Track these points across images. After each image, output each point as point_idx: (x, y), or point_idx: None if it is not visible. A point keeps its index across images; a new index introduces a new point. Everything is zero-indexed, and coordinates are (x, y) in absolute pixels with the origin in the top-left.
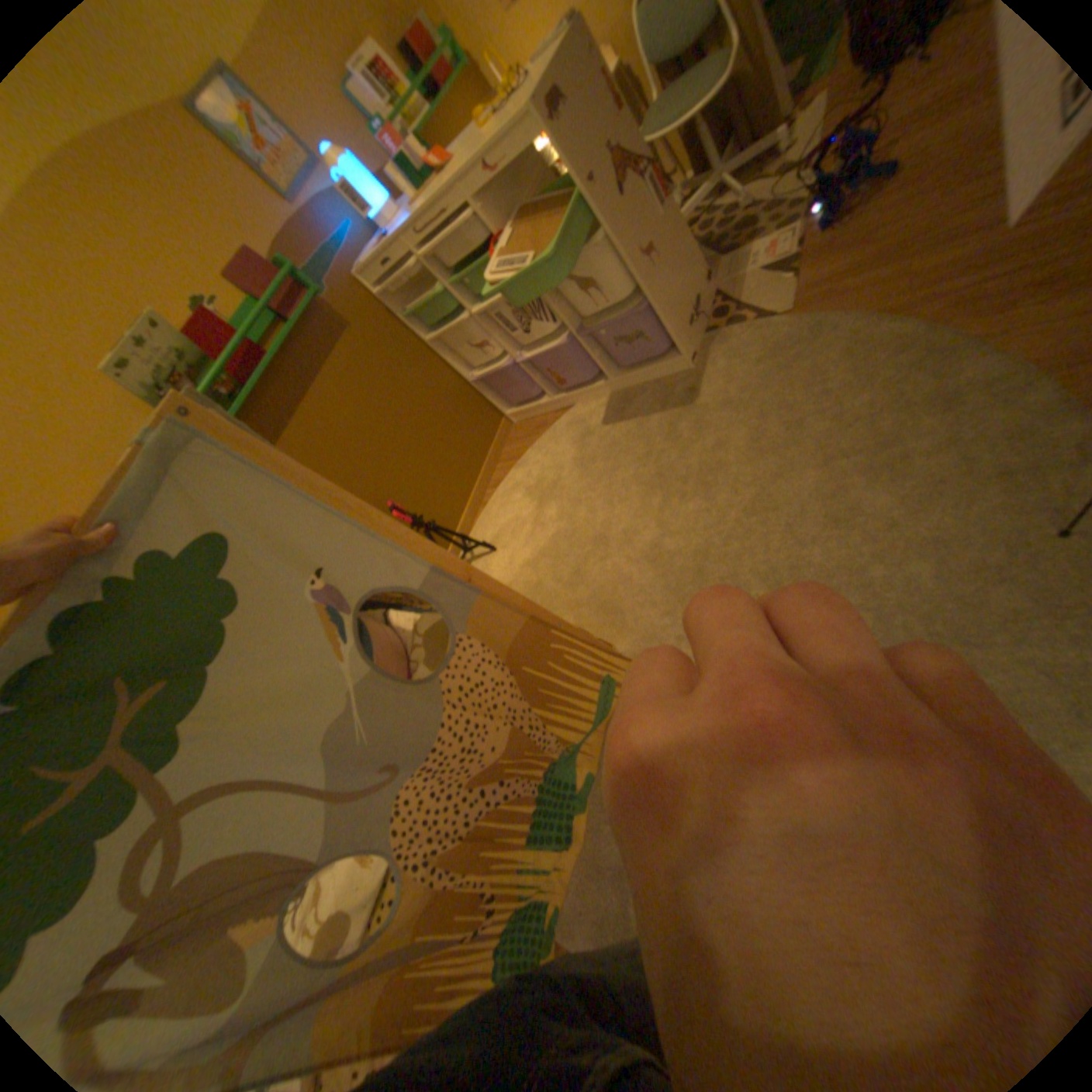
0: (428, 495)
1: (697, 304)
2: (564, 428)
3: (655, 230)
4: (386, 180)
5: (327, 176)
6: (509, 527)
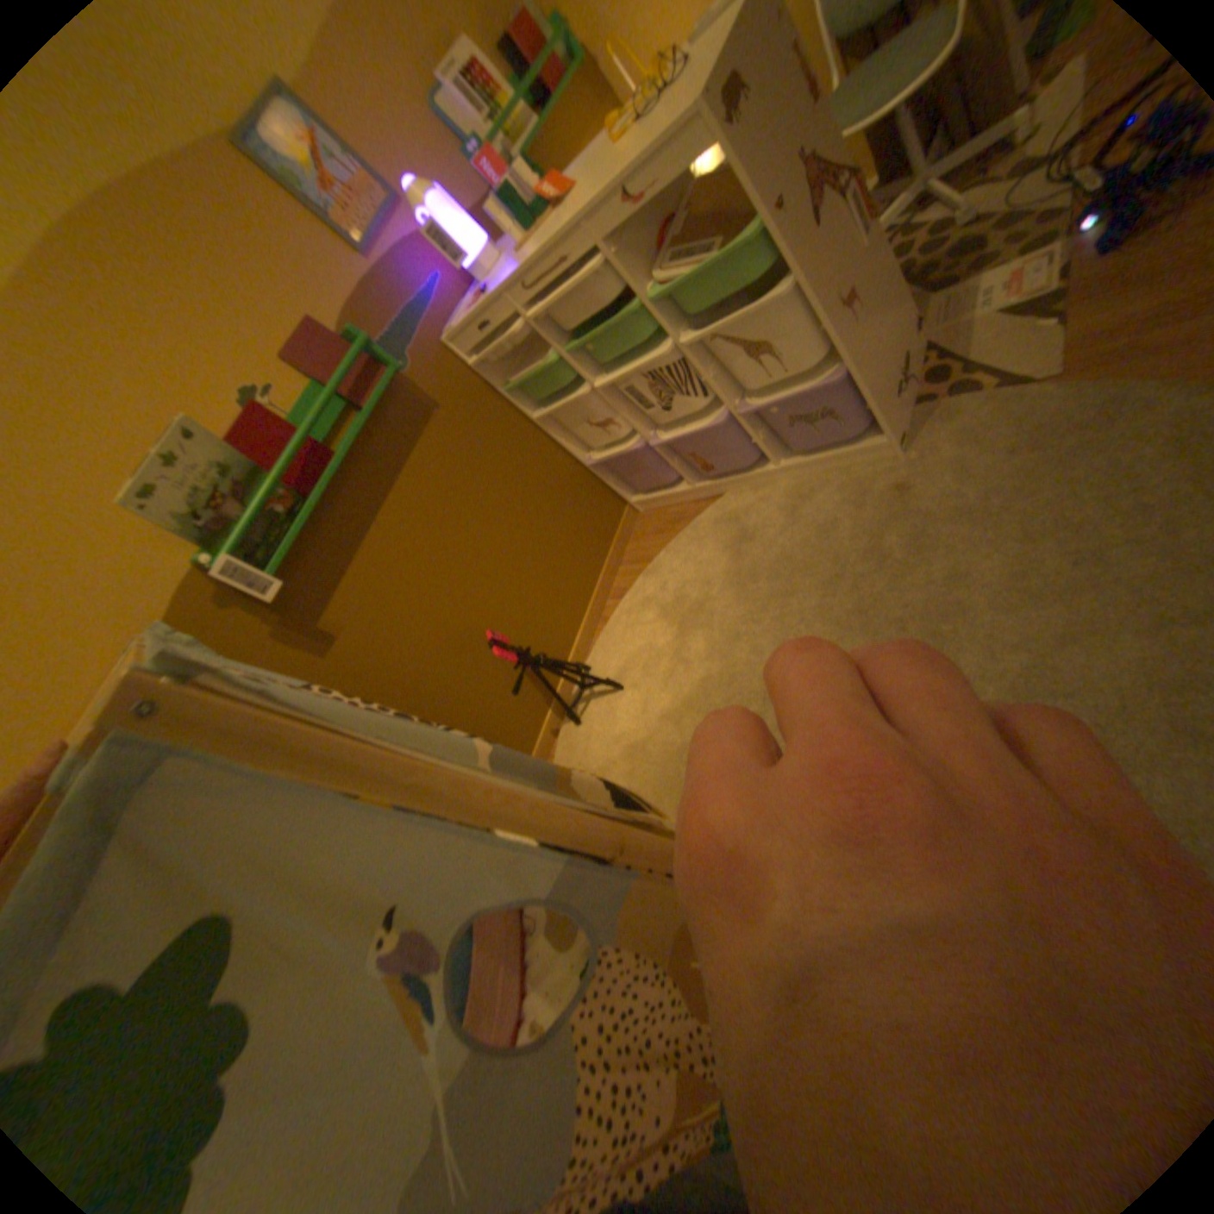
0: (536, 614)
1: (907, 366)
2: (710, 527)
3: (859, 270)
4: (484, 216)
5: (412, 217)
6: (639, 659)
